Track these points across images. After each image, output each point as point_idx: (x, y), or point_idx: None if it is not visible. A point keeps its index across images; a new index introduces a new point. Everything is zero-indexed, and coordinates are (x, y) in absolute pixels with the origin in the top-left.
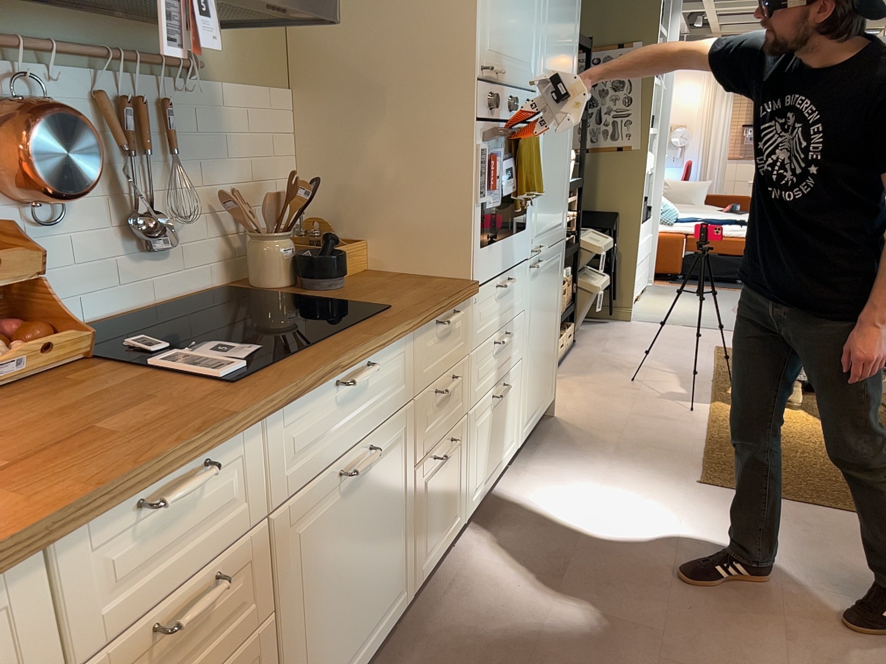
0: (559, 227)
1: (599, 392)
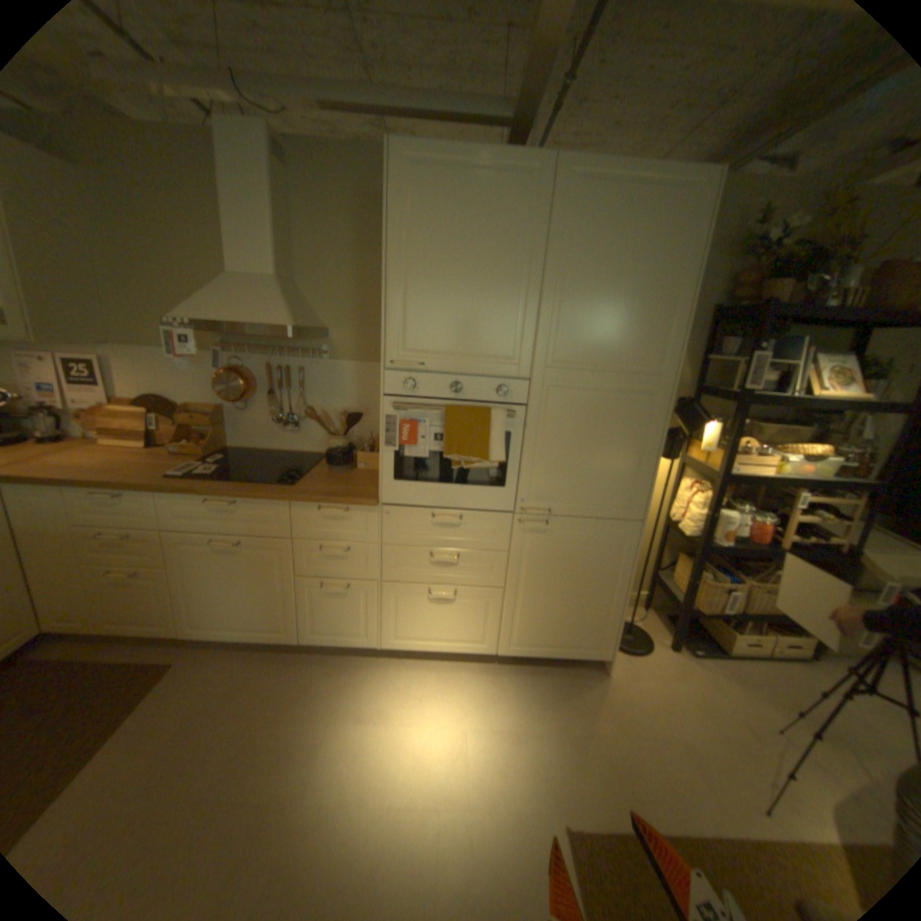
0: (615, 506)
1: (706, 706)
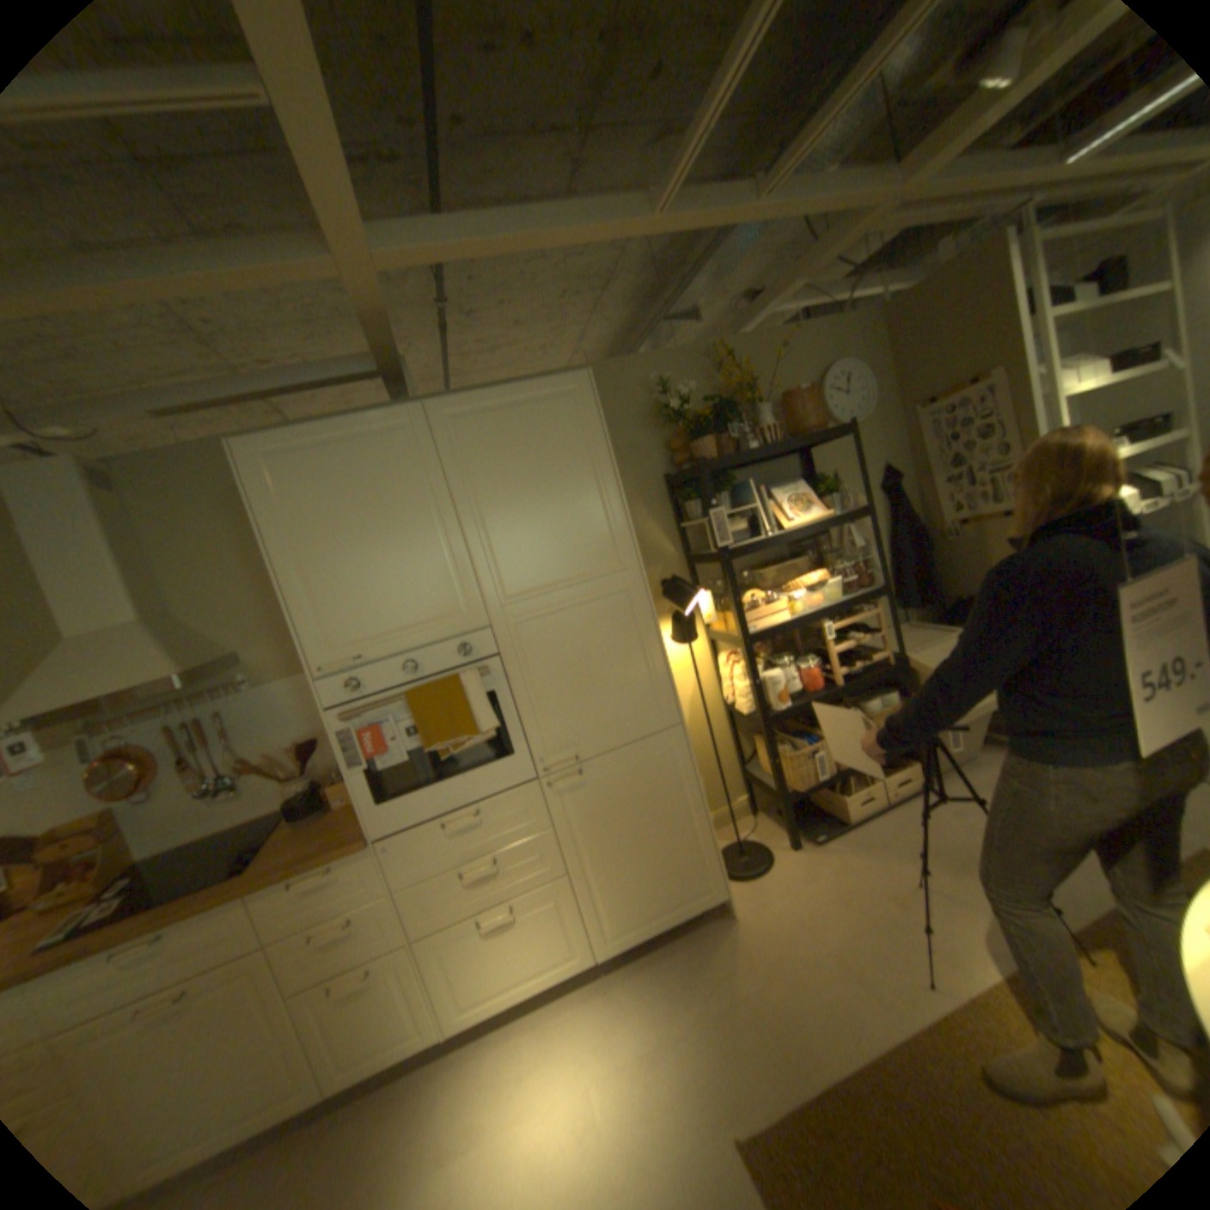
0: (644, 720)
1: (842, 897)
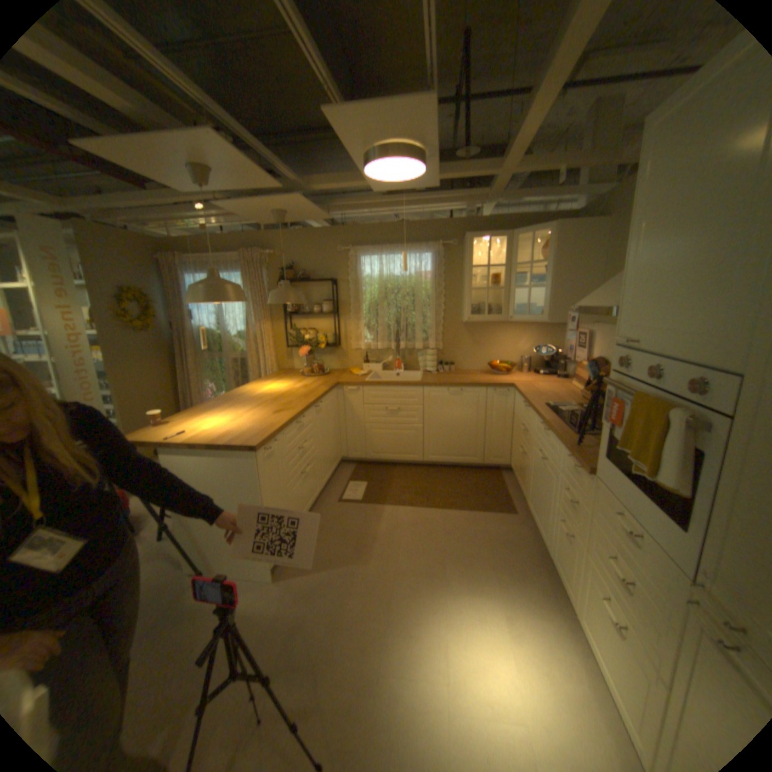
0: None
1: None
